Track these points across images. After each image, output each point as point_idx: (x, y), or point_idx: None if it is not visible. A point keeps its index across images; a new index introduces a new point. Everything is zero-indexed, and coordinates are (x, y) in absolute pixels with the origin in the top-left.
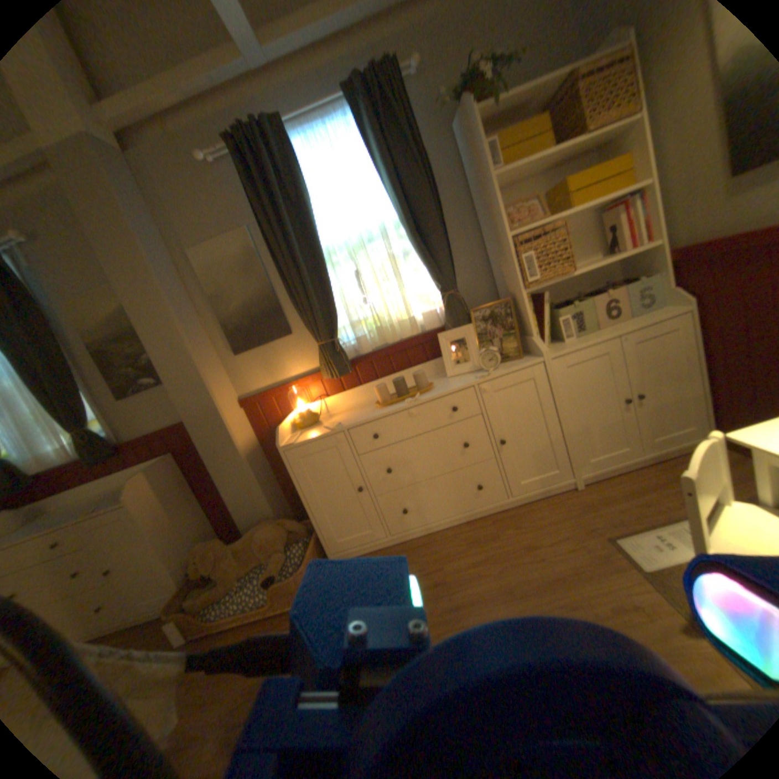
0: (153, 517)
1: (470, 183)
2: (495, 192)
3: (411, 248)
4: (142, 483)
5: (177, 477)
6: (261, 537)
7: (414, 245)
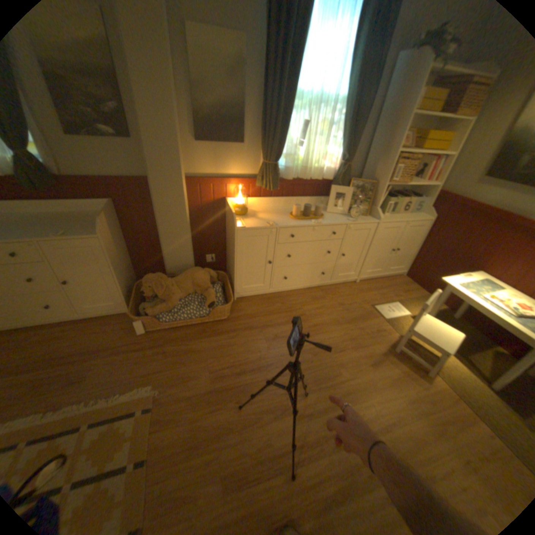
0: (111, 249)
1: (386, 101)
2: (406, 124)
3: (340, 125)
4: (103, 221)
5: (115, 220)
6: (197, 278)
7: (345, 125)
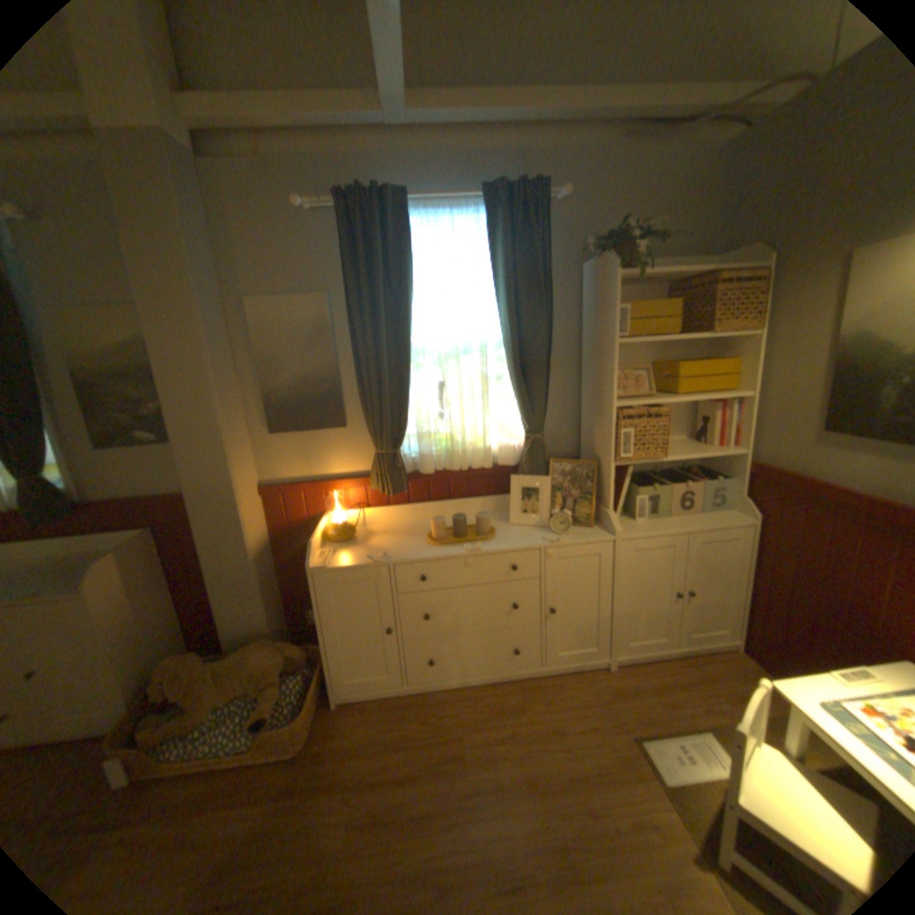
0: (115, 615)
1: (584, 330)
2: (613, 361)
3: (506, 377)
4: (109, 570)
5: (151, 562)
6: (254, 666)
7: (511, 377)
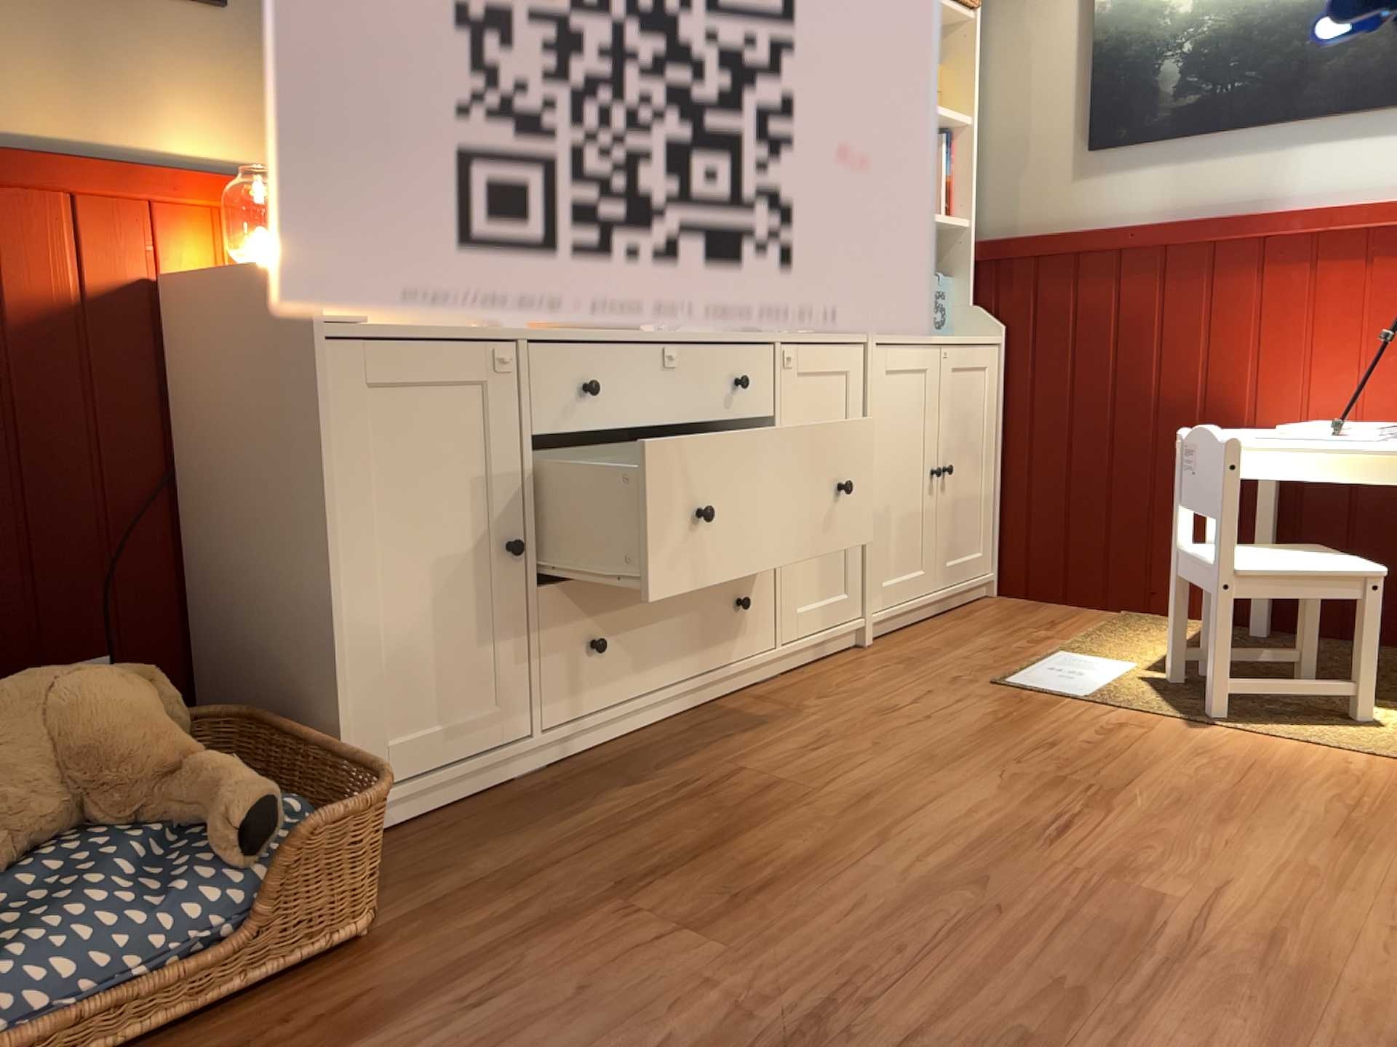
0: None
1: None
2: None
3: None
4: None
5: None
6: (93, 704)
7: None
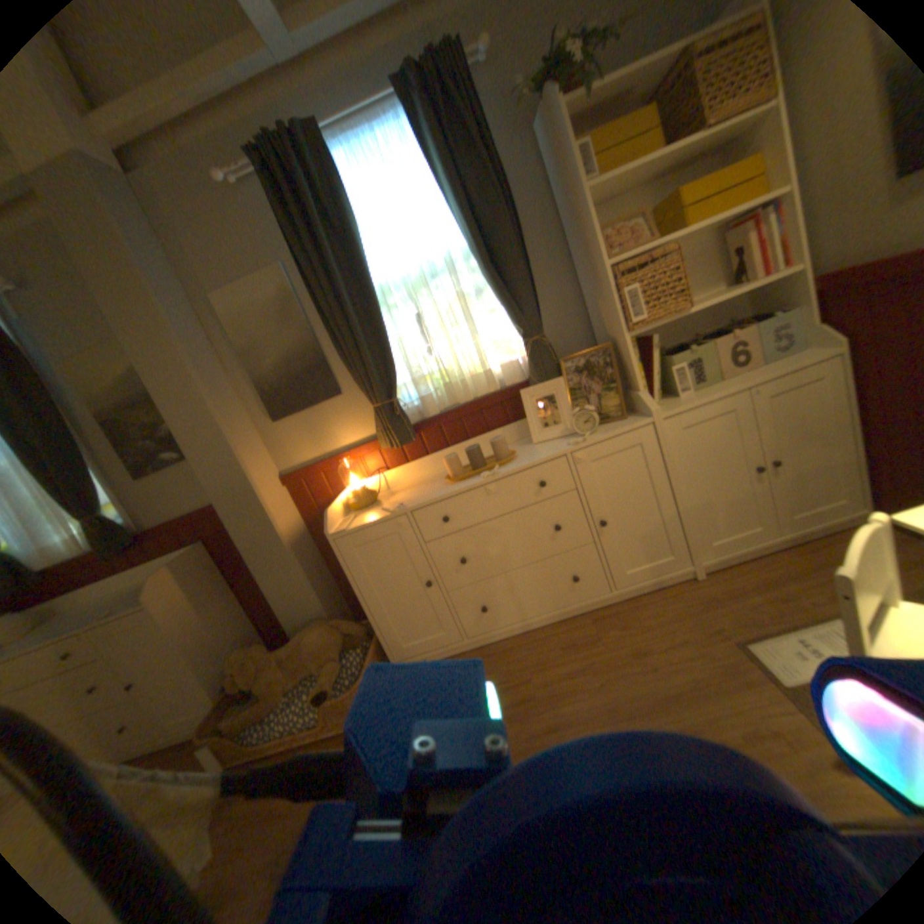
0: (182, 620)
1: (558, 199)
2: (589, 209)
3: (485, 284)
4: (166, 580)
5: (210, 571)
6: (310, 643)
7: (488, 280)
